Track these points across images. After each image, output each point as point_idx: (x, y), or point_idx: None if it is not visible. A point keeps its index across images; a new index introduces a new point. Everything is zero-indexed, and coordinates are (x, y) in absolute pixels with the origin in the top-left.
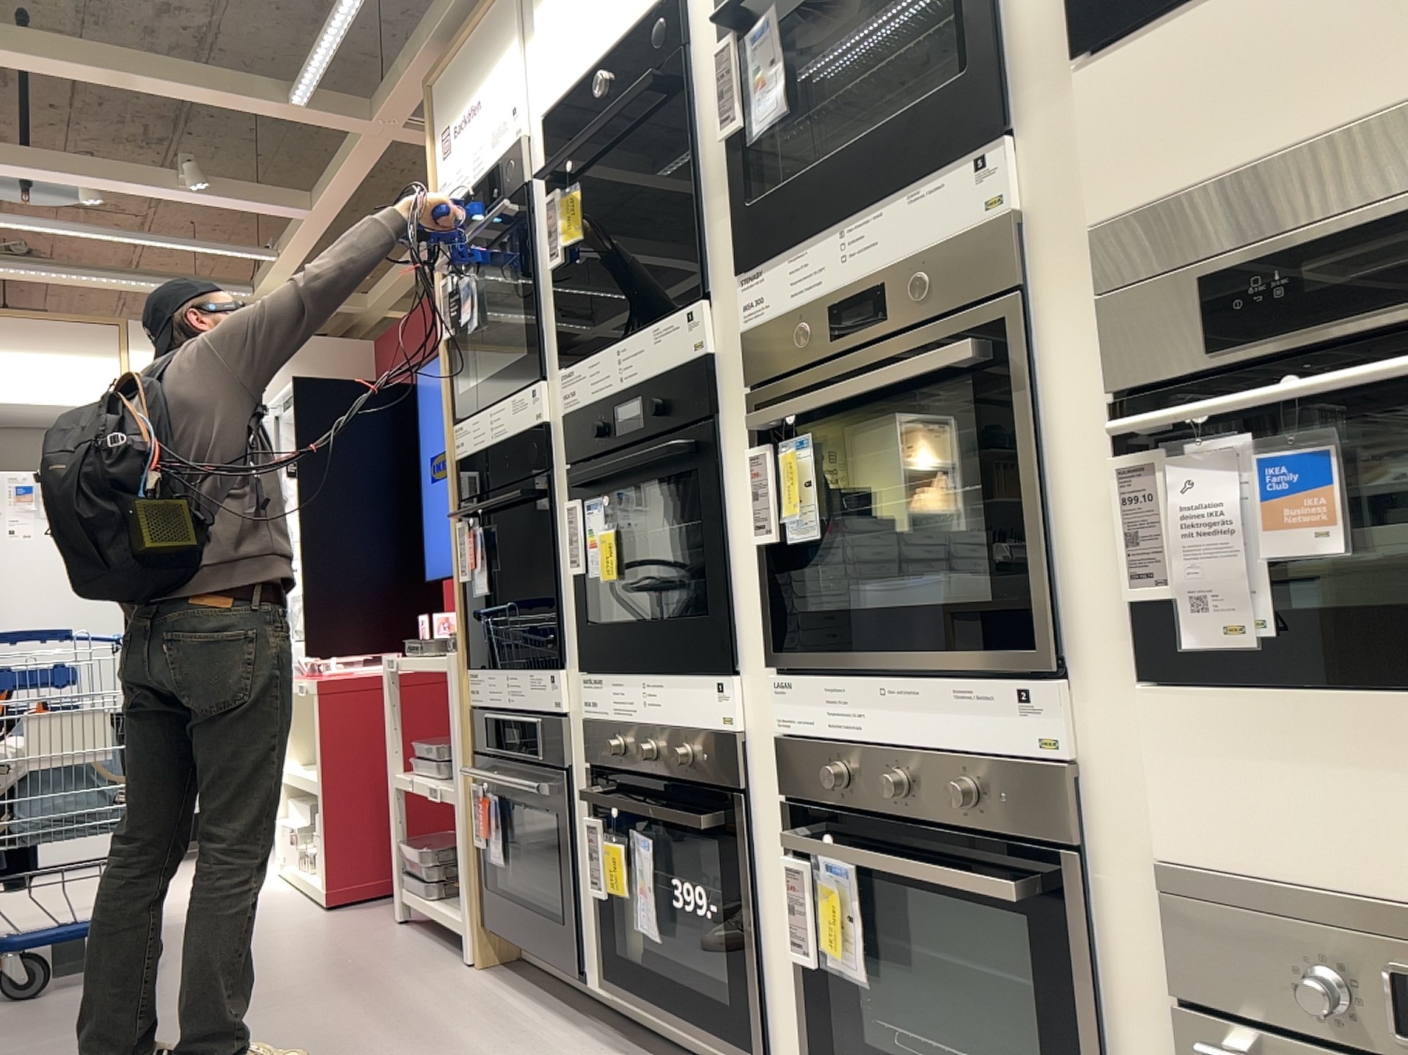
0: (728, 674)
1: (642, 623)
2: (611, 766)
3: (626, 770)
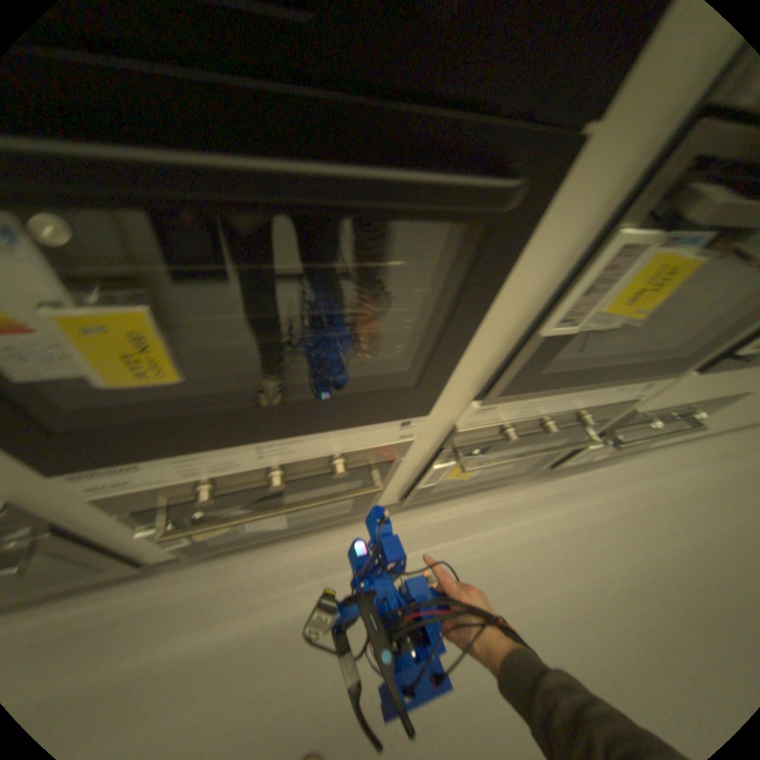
0: (426, 412)
1: (239, 396)
2: (186, 497)
3: (220, 490)
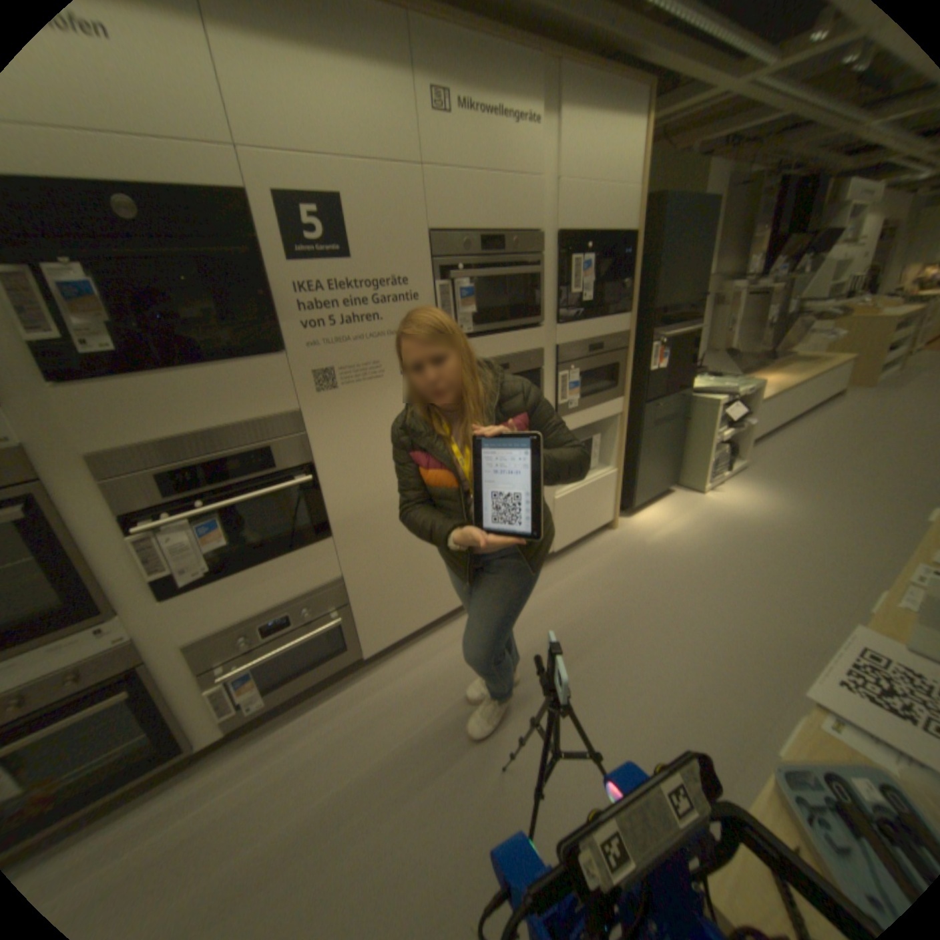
0: None
1: None
2: None
3: None
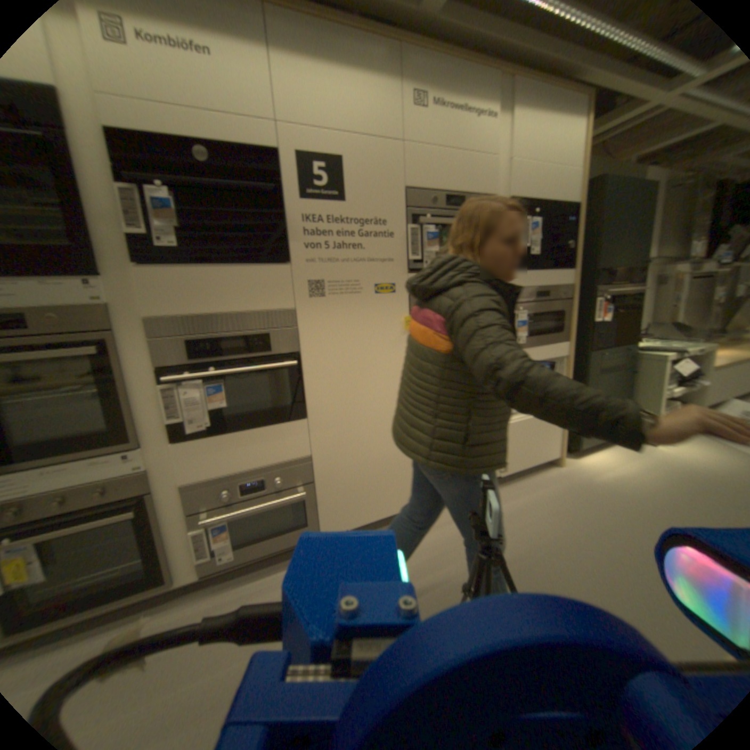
0: None
1: None
2: None
3: None
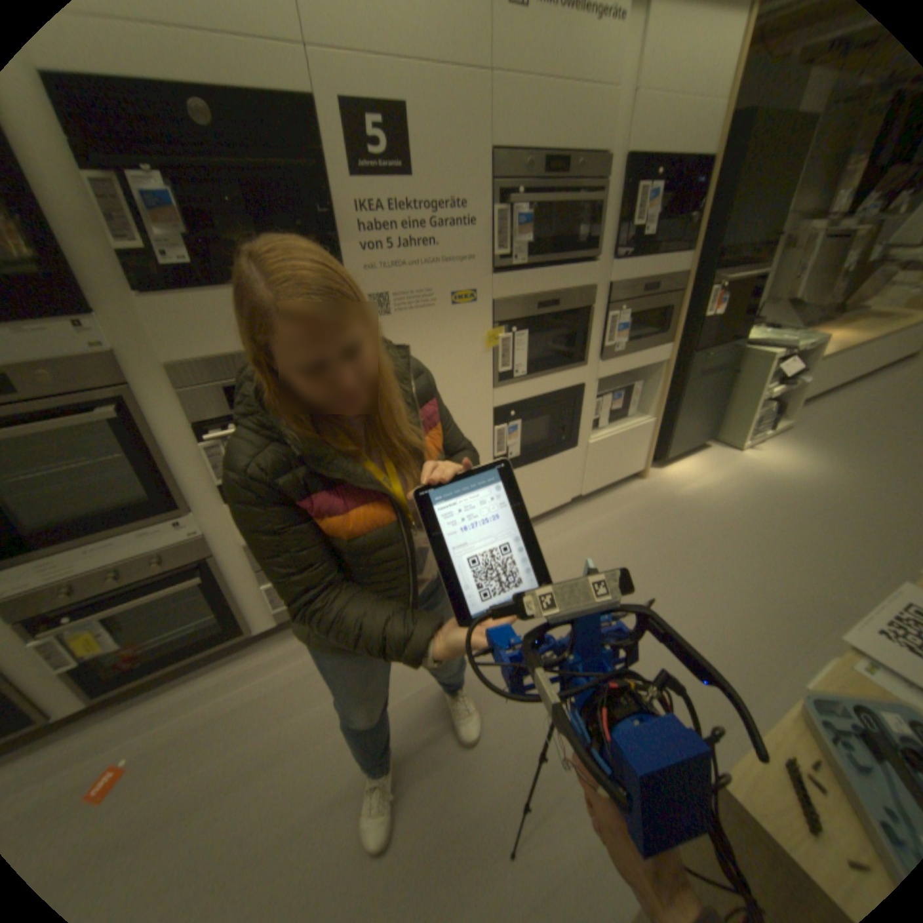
0: None
1: None
2: None
3: None
